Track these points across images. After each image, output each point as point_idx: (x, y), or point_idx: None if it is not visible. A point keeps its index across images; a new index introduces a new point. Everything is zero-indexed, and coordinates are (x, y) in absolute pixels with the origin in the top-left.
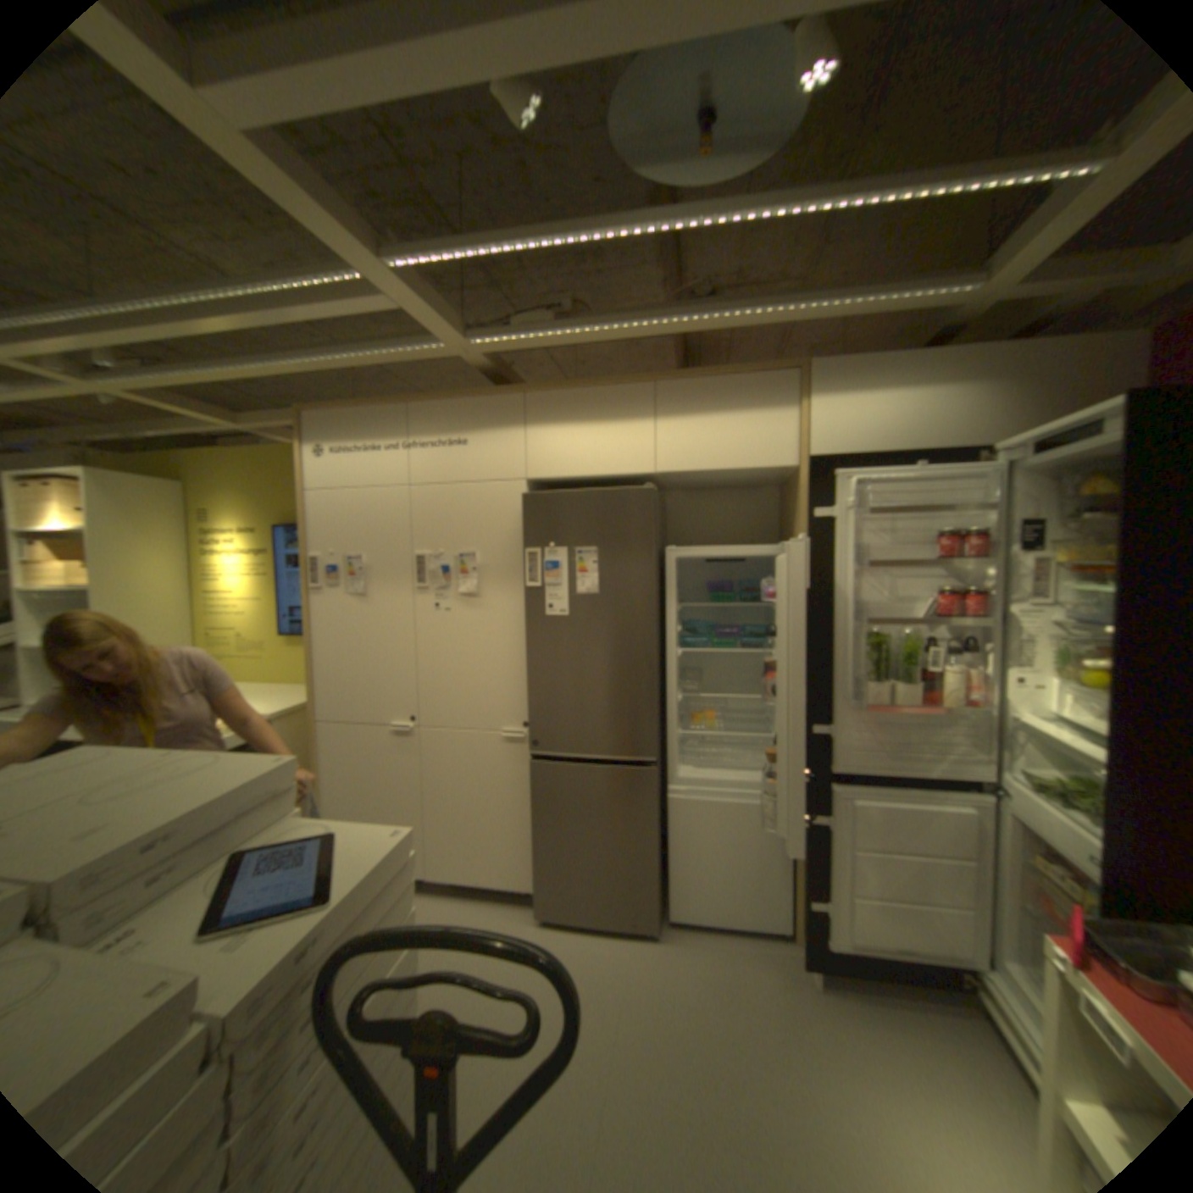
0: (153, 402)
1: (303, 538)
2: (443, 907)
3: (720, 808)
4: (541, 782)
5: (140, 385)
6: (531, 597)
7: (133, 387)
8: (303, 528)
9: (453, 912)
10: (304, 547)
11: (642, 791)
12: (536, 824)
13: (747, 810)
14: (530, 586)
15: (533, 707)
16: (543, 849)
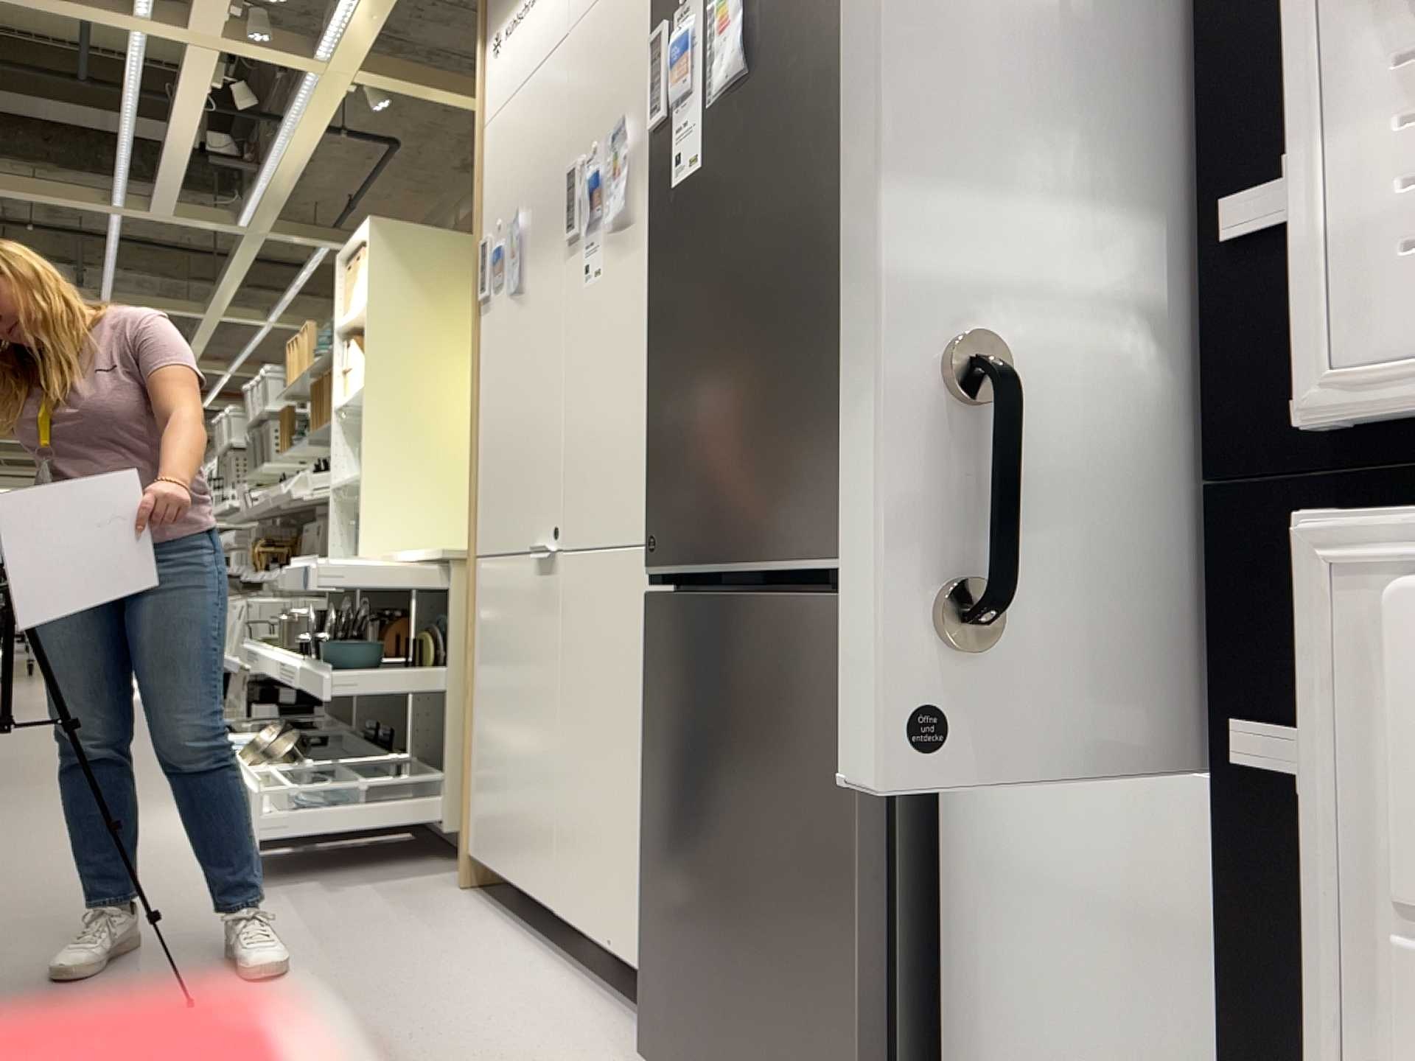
0: (411, 87)
1: (478, 213)
2: (557, 981)
3: (1107, 797)
4: (658, 656)
5: (359, 44)
6: (655, 156)
7: (360, 54)
8: (478, 195)
9: (558, 994)
10: (478, 230)
11: (830, 679)
12: (649, 778)
13: (1209, 819)
14: (654, 126)
15: (653, 446)
16: (657, 850)
